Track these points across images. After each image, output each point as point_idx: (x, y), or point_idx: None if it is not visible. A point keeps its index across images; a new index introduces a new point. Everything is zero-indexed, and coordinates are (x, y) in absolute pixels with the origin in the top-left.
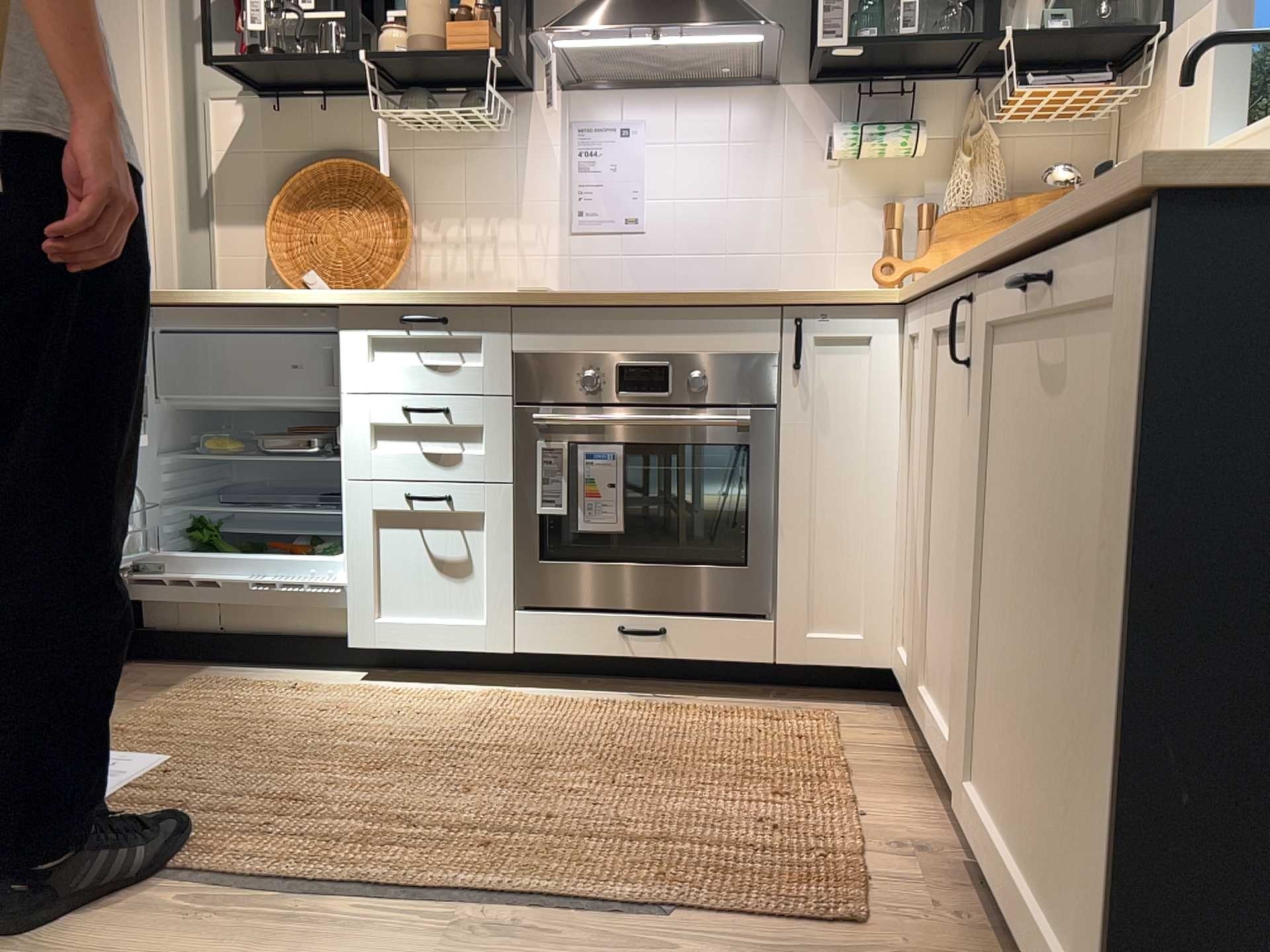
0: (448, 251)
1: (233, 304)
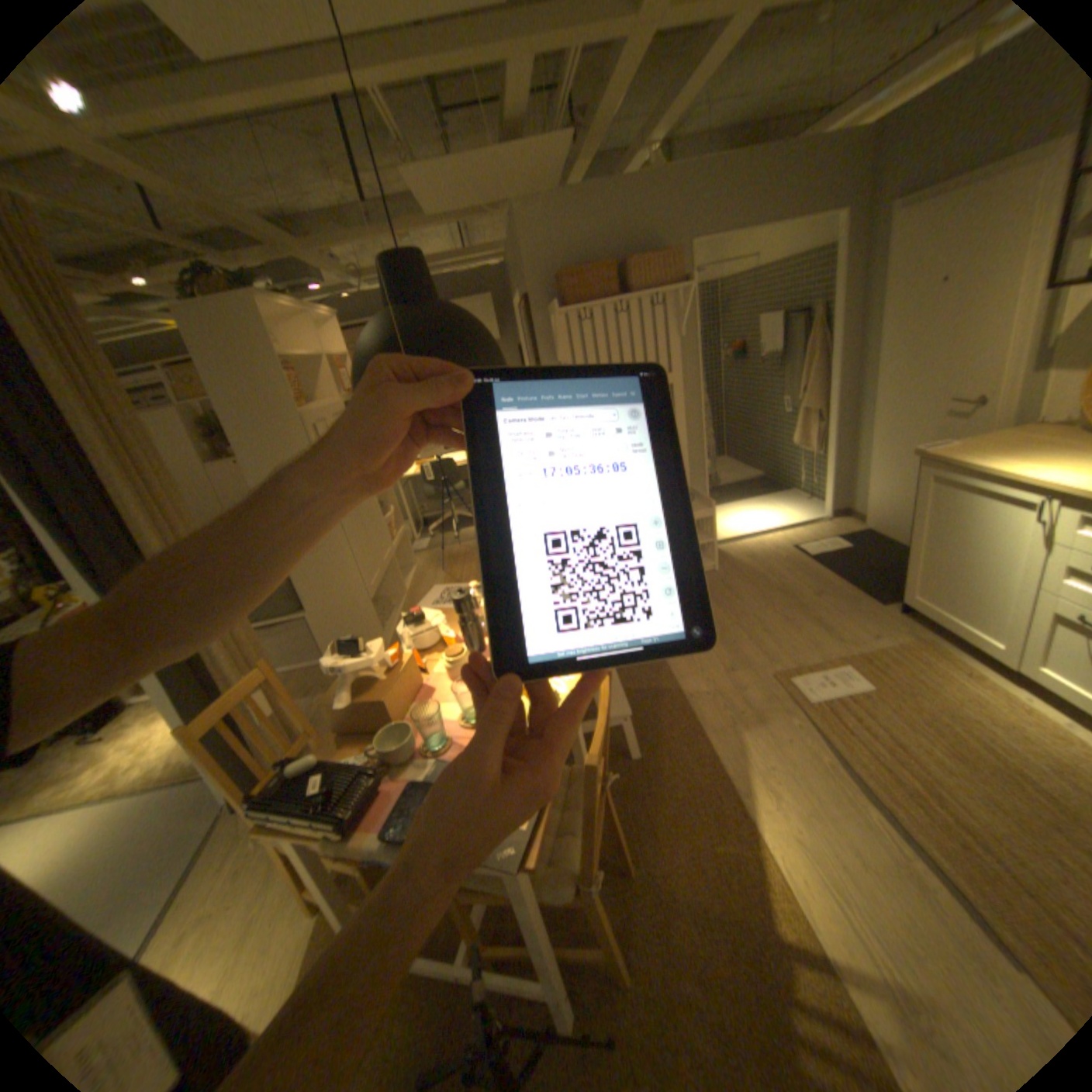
0: None
1: (994, 474)
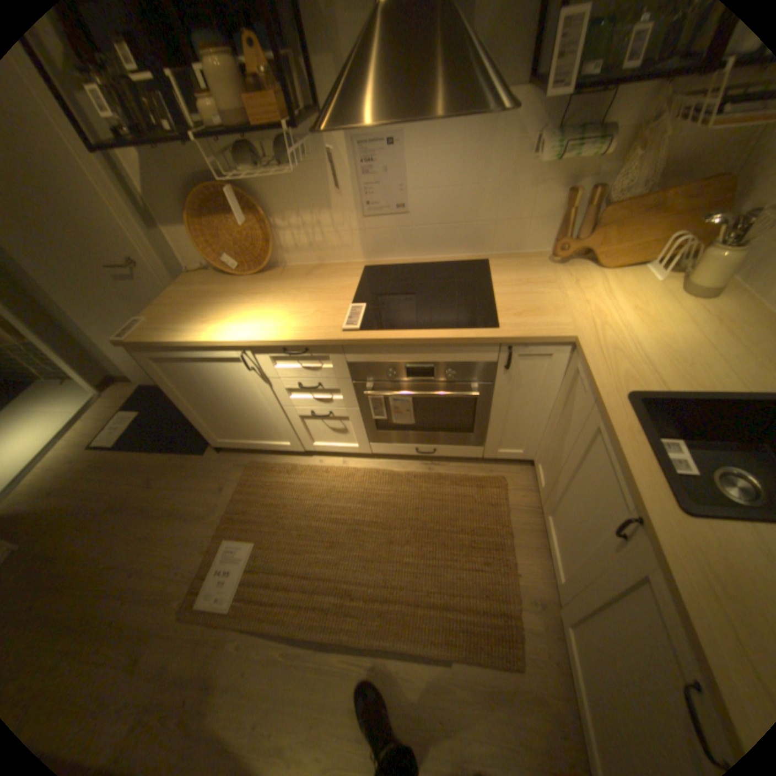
0: (295, 230)
1: (193, 344)
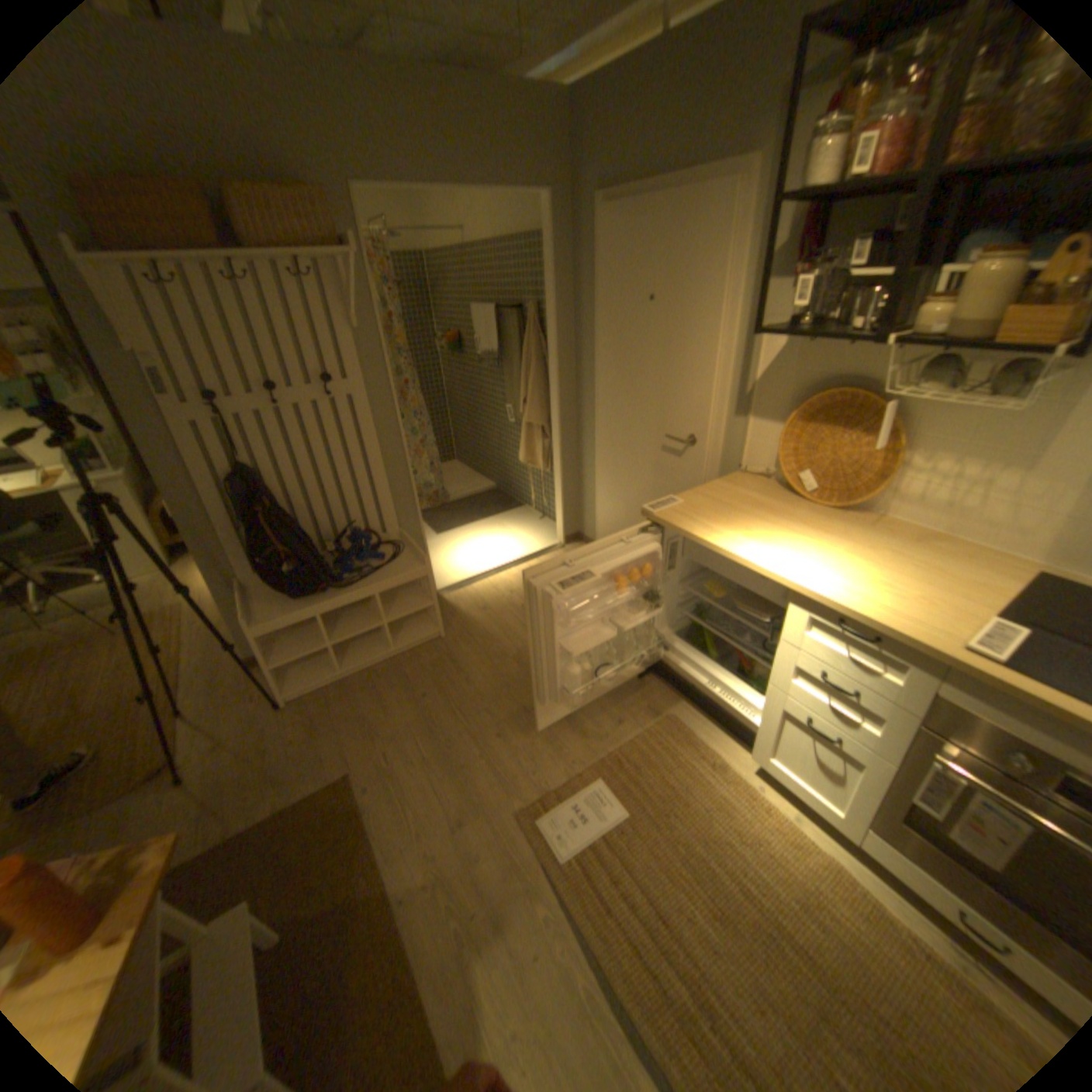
0: (937, 479)
1: (724, 554)
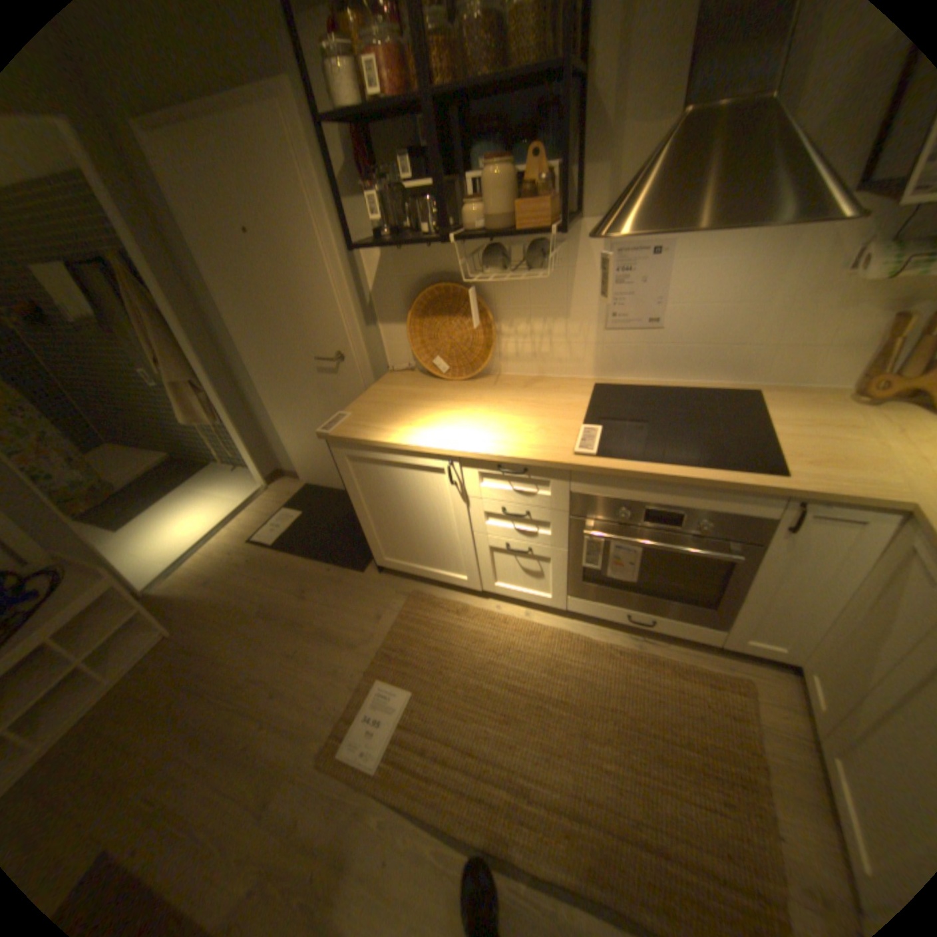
0: (520, 338)
1: (399, 447)
